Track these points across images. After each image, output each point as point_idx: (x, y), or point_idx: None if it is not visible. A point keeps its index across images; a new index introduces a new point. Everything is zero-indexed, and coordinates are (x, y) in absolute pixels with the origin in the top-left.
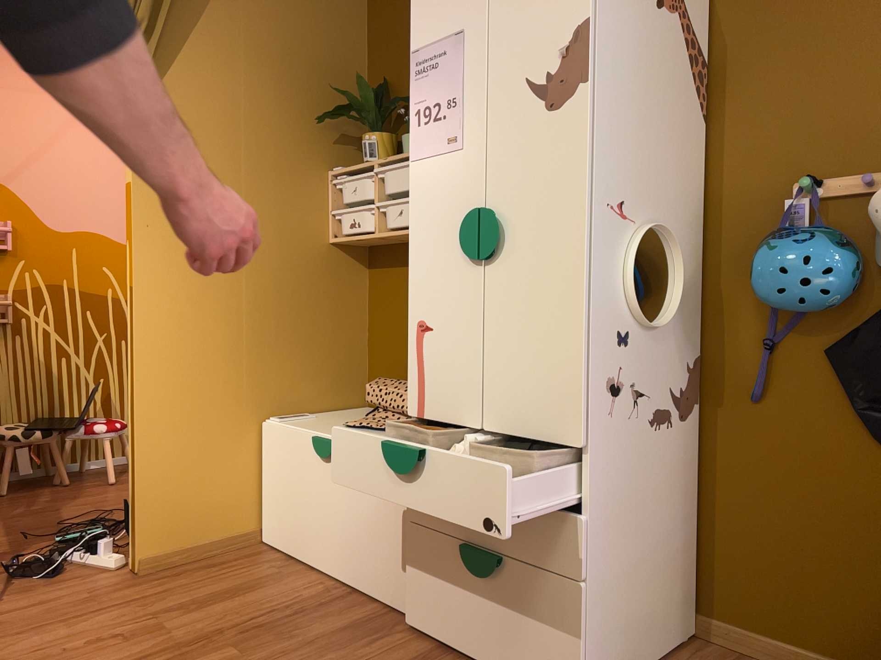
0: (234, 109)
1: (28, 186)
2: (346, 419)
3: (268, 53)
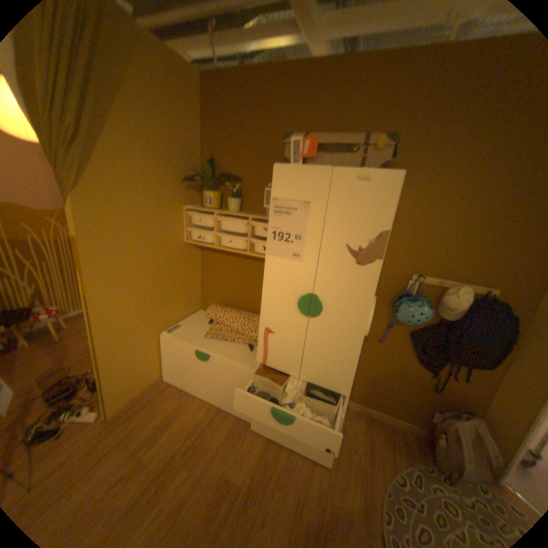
0: (133, 178)
1: None
2: (200, 325)
3: (149, 139)
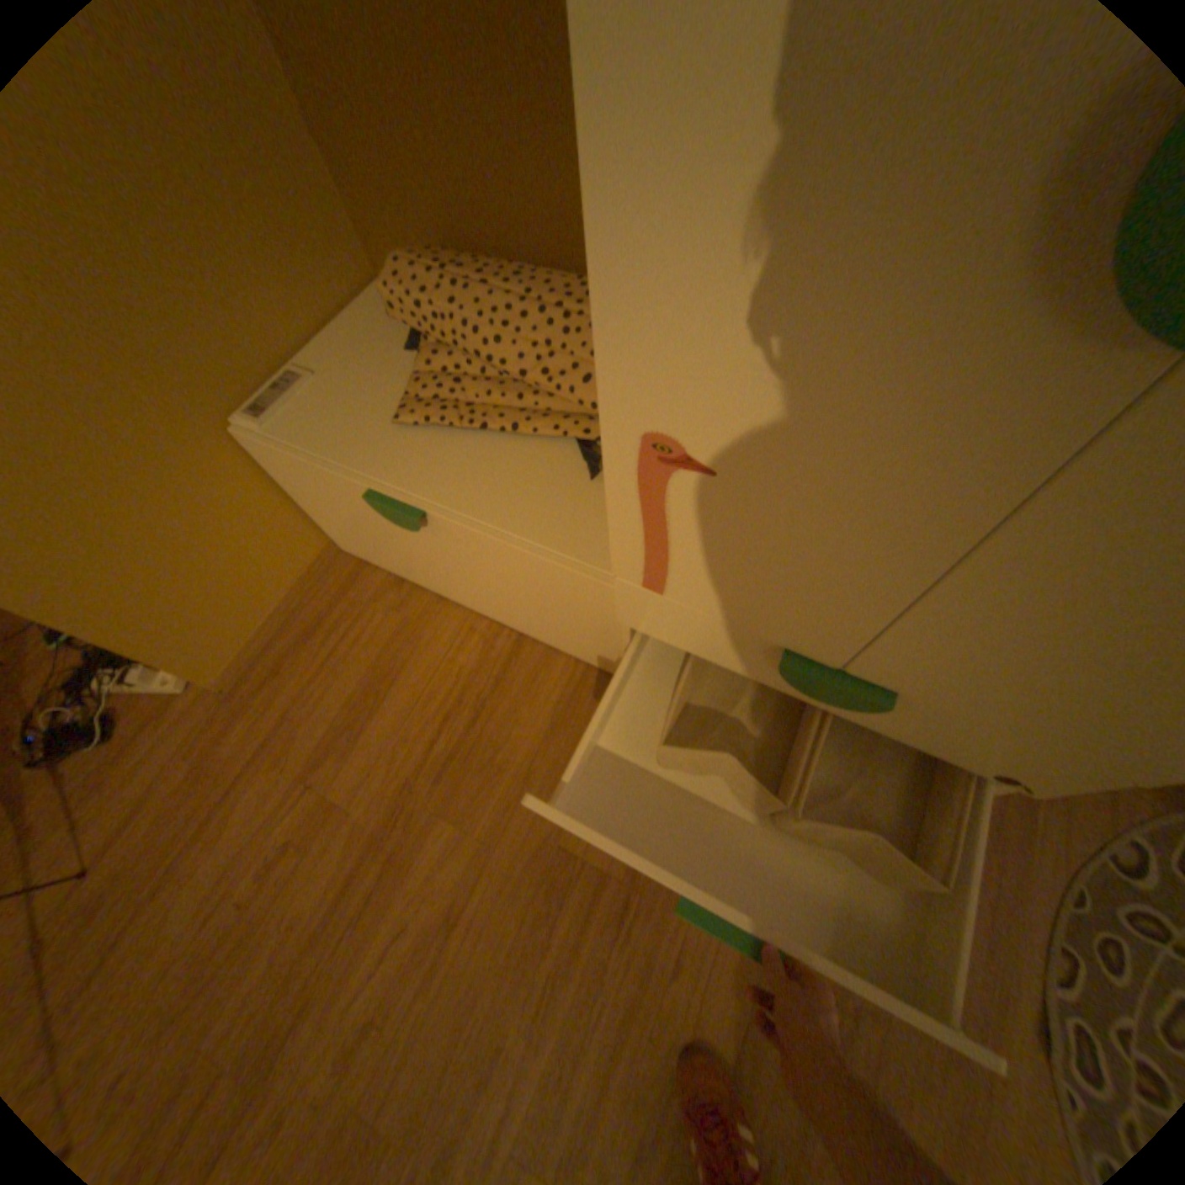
0: None
1: None
2: (374, 364)
3: None
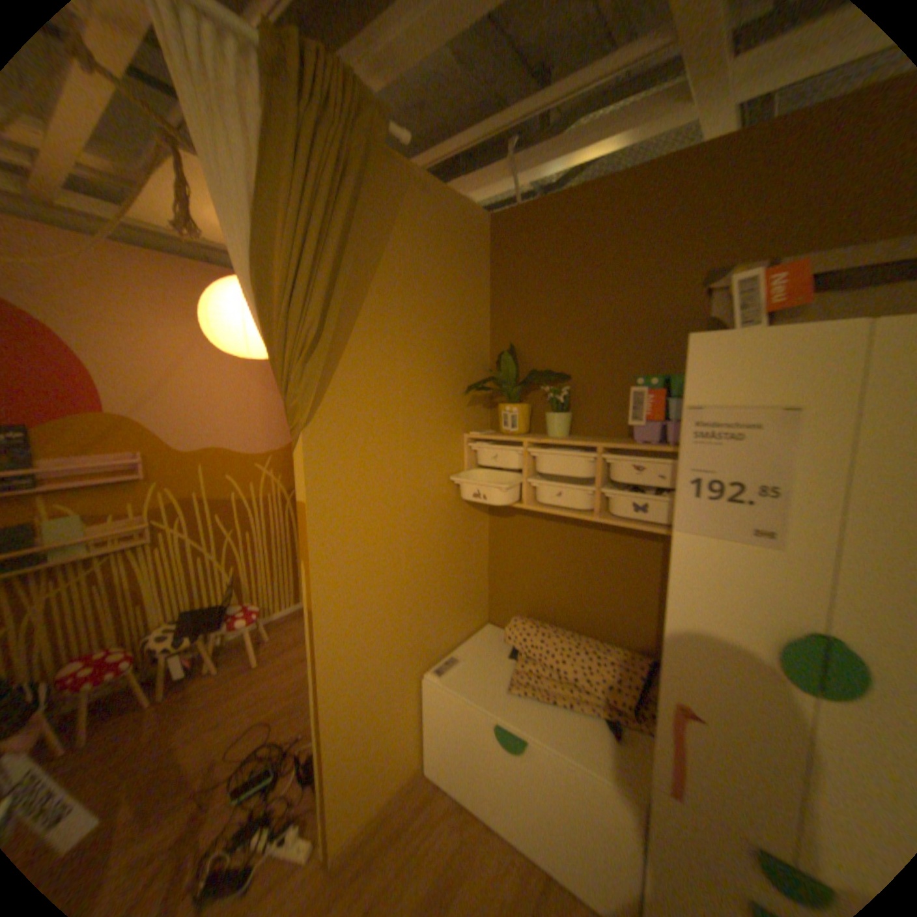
0: (392, 395)
1: (149, 416)
2: (492, 661)
3: (418, 330)
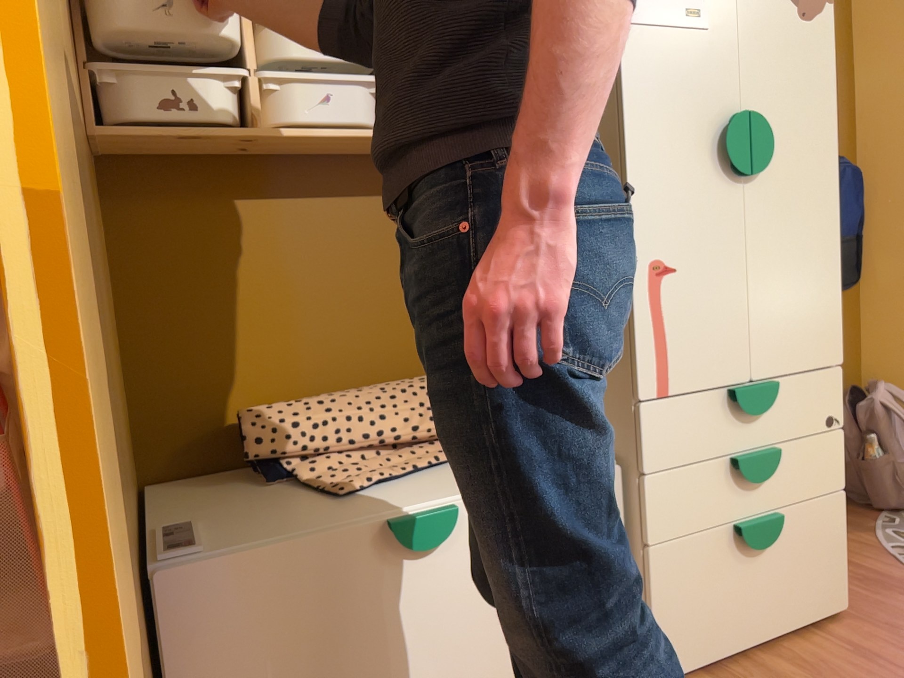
0: None
1: None
2: (250, 499)
3: None
